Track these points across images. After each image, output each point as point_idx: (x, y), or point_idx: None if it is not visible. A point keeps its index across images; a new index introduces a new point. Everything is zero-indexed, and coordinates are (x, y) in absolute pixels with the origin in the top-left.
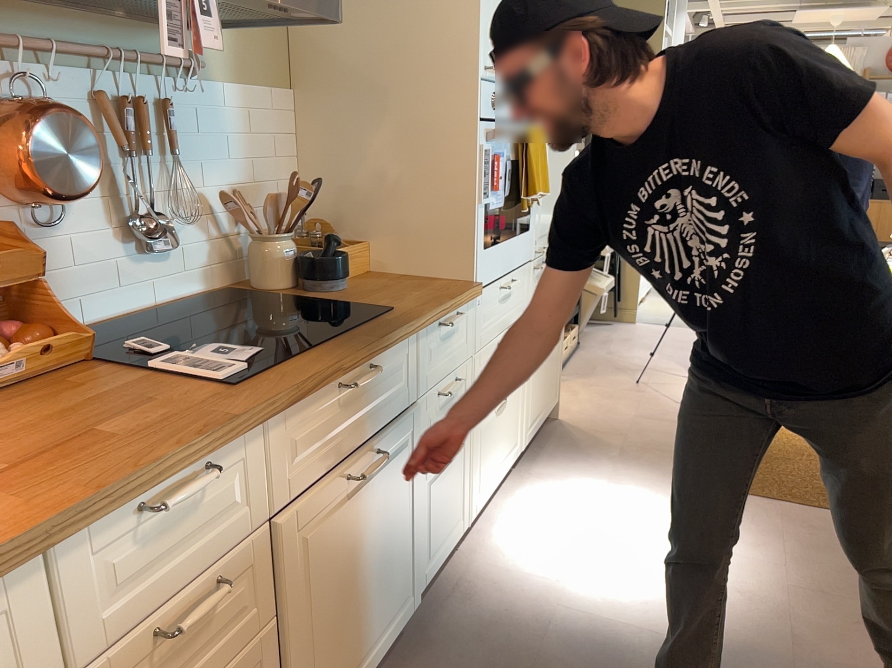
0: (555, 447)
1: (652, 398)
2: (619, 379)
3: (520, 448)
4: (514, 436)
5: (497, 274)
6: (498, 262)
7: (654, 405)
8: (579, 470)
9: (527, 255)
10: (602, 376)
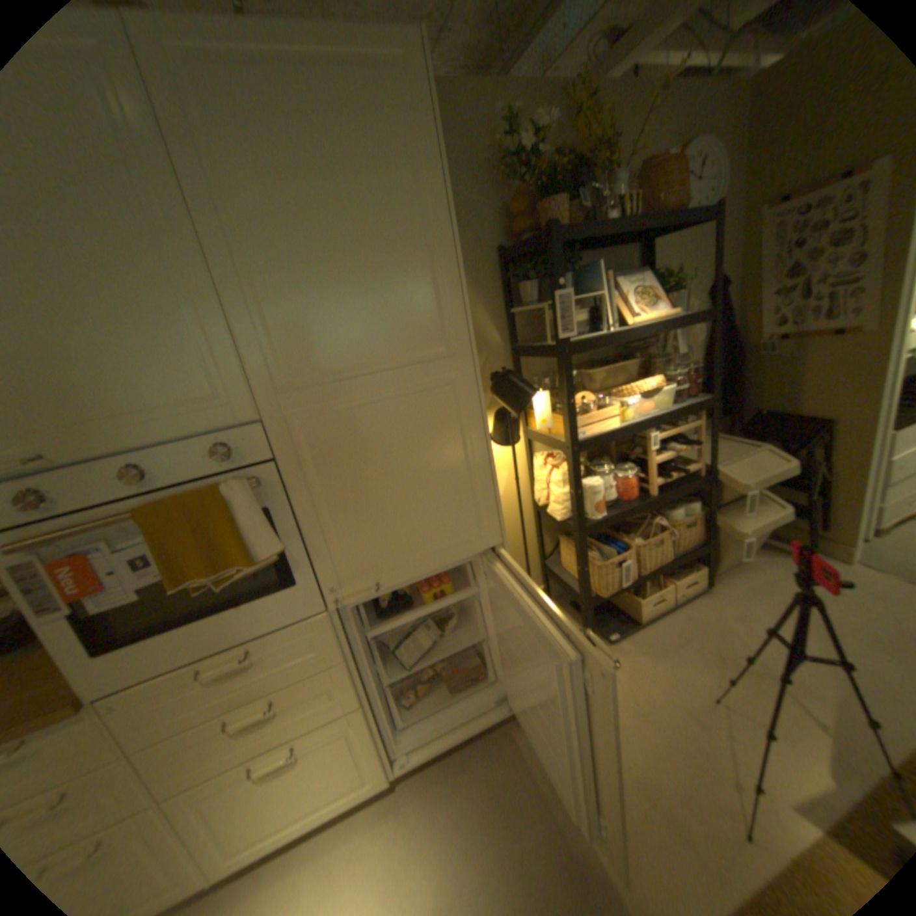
0: (473, 782)
1: (705, 754)
2: (696, 686)
3: (378, 787)
4: (343, 784)
5: (164, 669)
6: (158, 657)
7: (691, 774)
8: (444, 851)
9: (295, 616)
10: (678, 665)
